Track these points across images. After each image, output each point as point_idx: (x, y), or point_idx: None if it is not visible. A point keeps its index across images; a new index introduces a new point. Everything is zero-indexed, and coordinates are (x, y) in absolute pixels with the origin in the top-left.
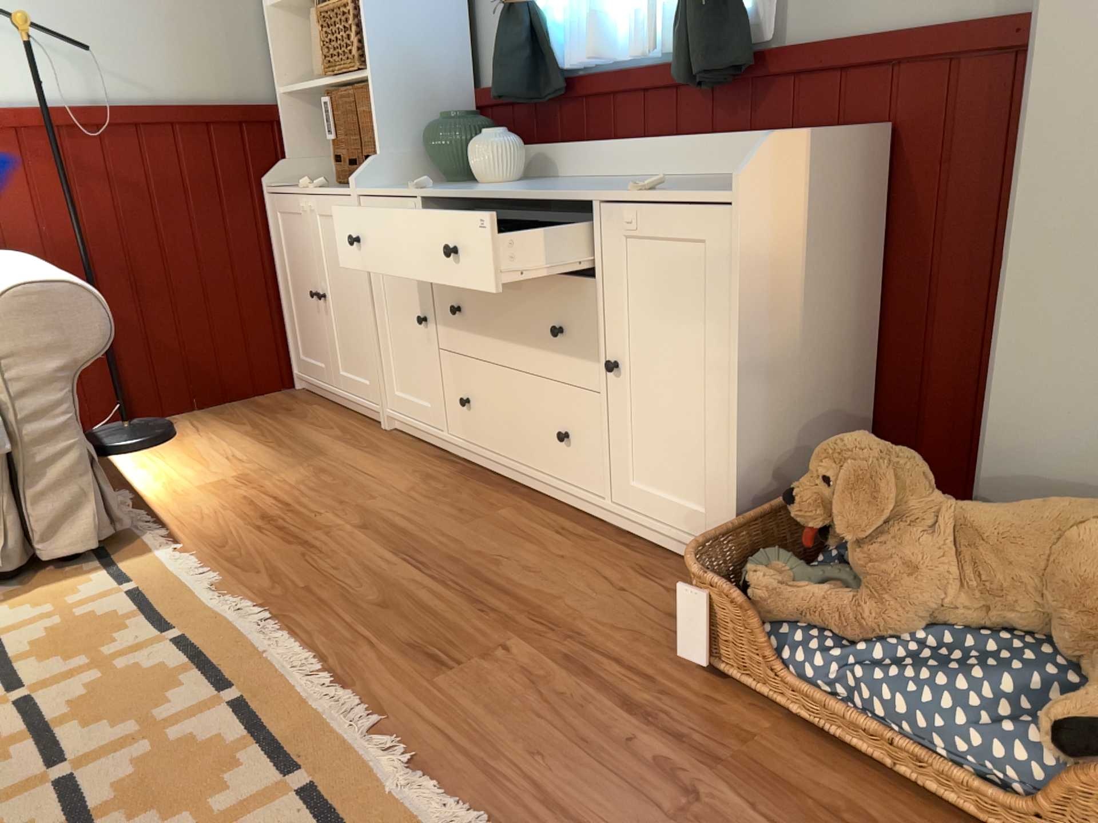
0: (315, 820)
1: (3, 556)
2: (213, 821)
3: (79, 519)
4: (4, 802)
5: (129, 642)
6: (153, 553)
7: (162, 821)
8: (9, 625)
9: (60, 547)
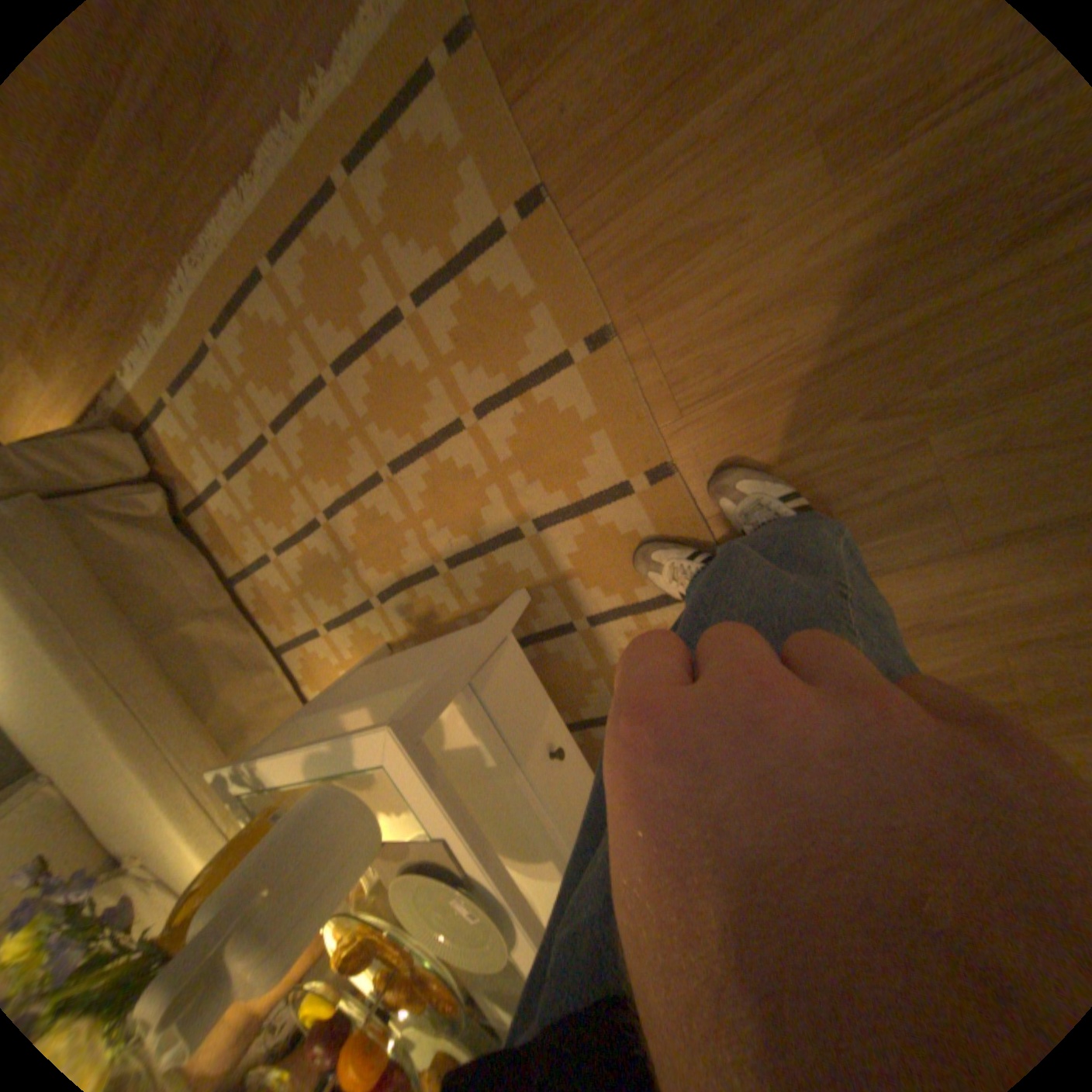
0: (367, 147)
1: (145, 493)
2: (364, 239)
3: (99, 447)
4: (345, 401)
5: (216, 372)
6: (125, 390)
7: (362, 280)
8: (207, 470)
9: (130, 459)
